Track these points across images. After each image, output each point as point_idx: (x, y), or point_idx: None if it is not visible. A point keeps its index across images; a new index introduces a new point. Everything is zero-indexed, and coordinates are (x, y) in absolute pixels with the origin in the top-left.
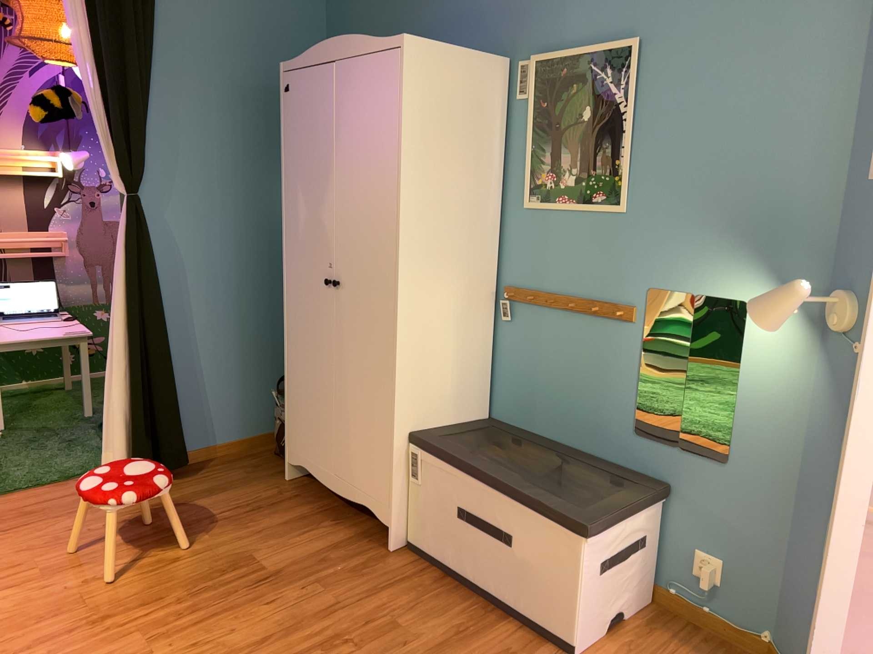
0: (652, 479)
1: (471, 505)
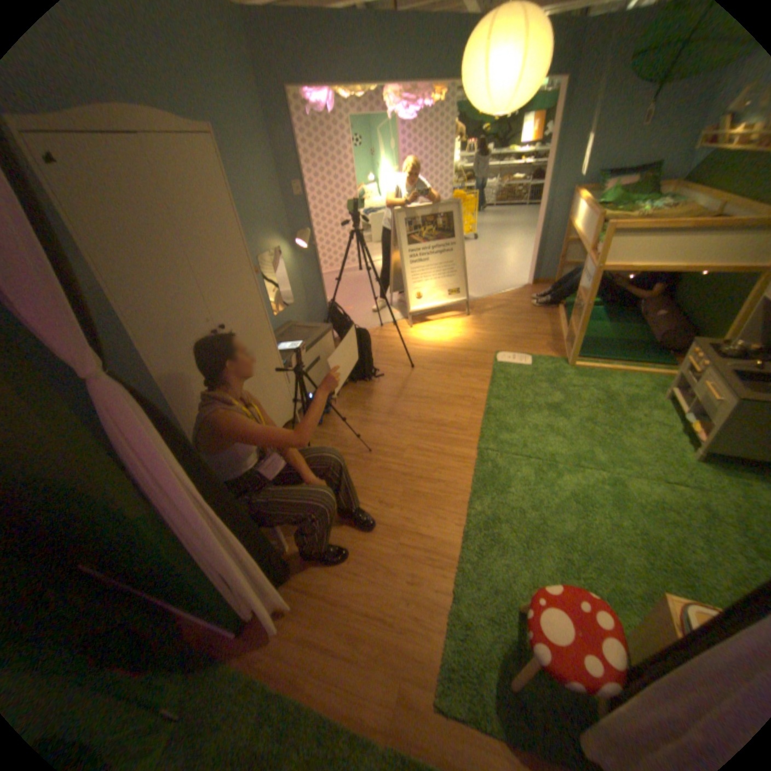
0: (285, 324)
1: (306, 364)
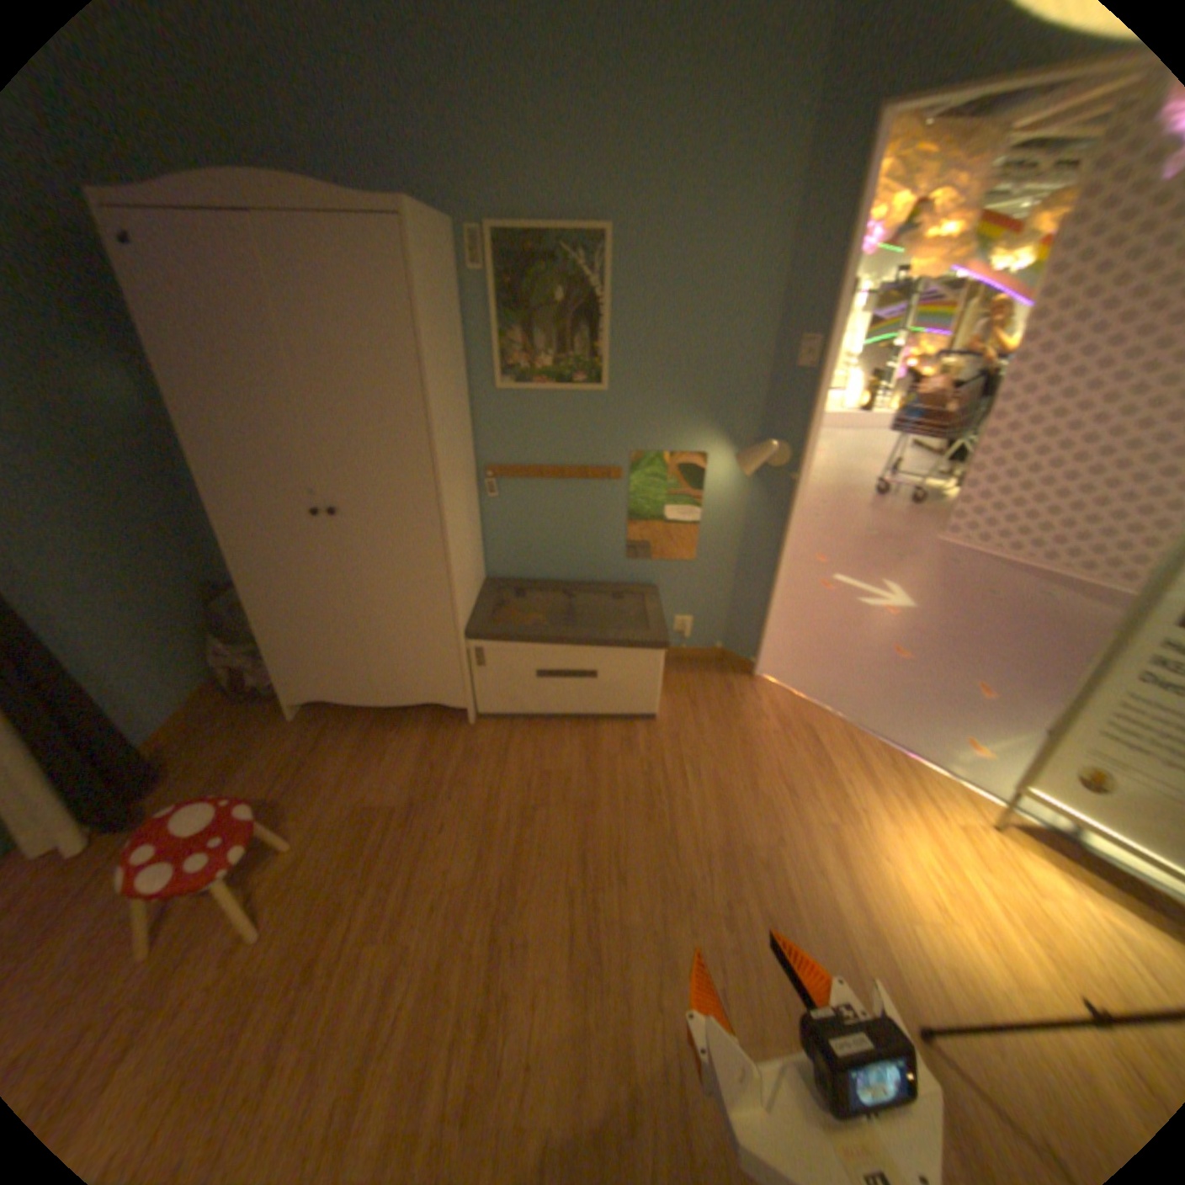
0: (646, 585)
1: (553, 660)
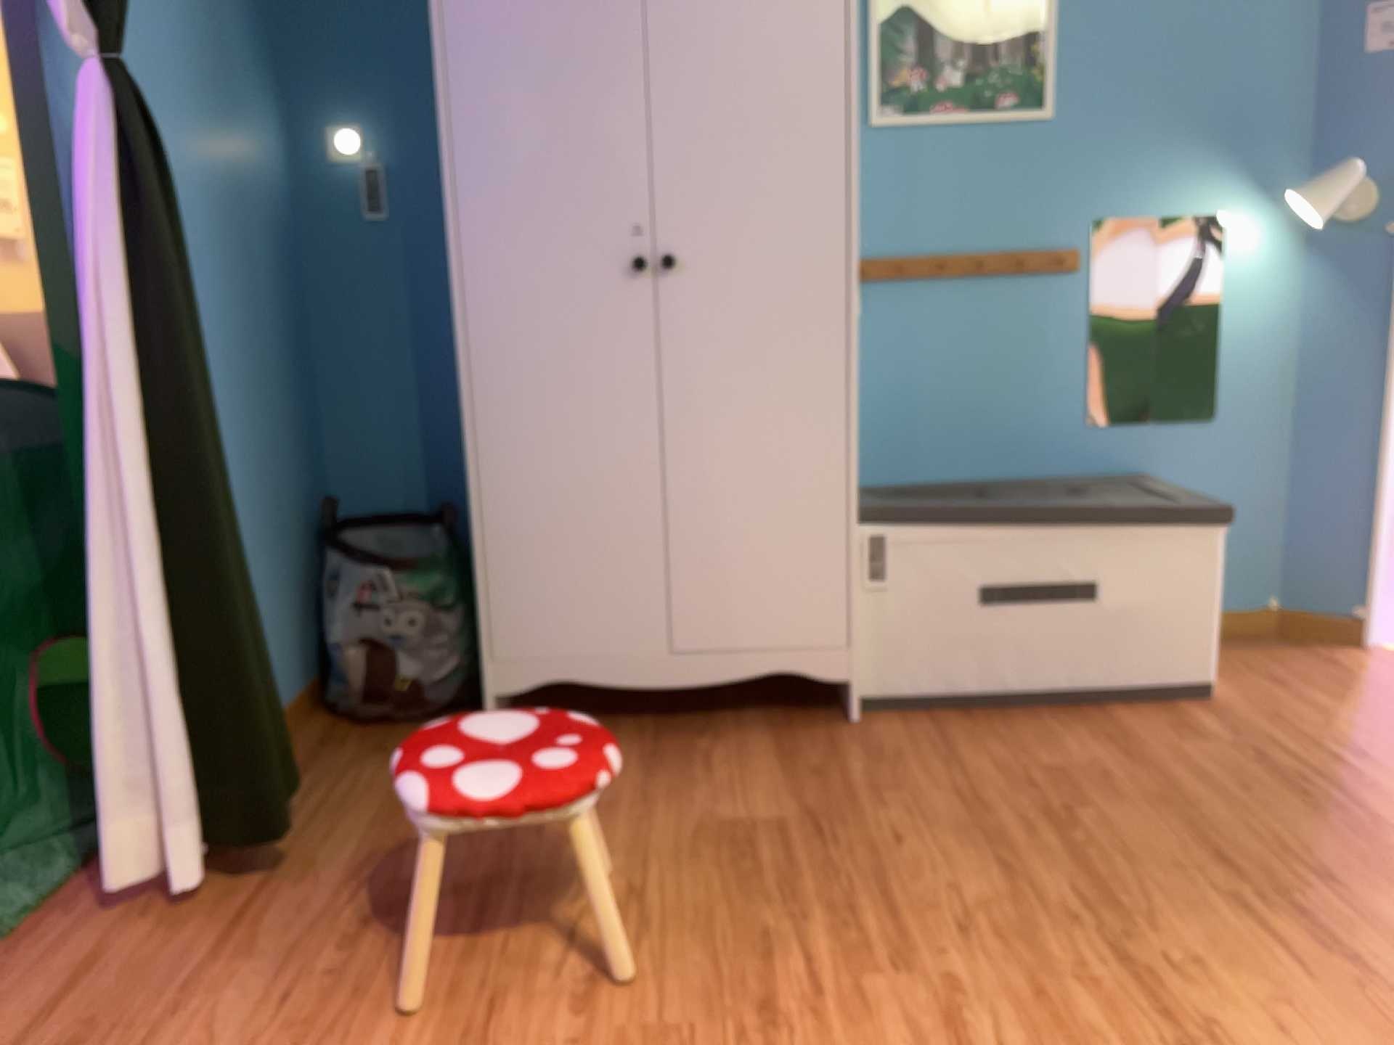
0: (1128, 474)
1: (1010, 569)
